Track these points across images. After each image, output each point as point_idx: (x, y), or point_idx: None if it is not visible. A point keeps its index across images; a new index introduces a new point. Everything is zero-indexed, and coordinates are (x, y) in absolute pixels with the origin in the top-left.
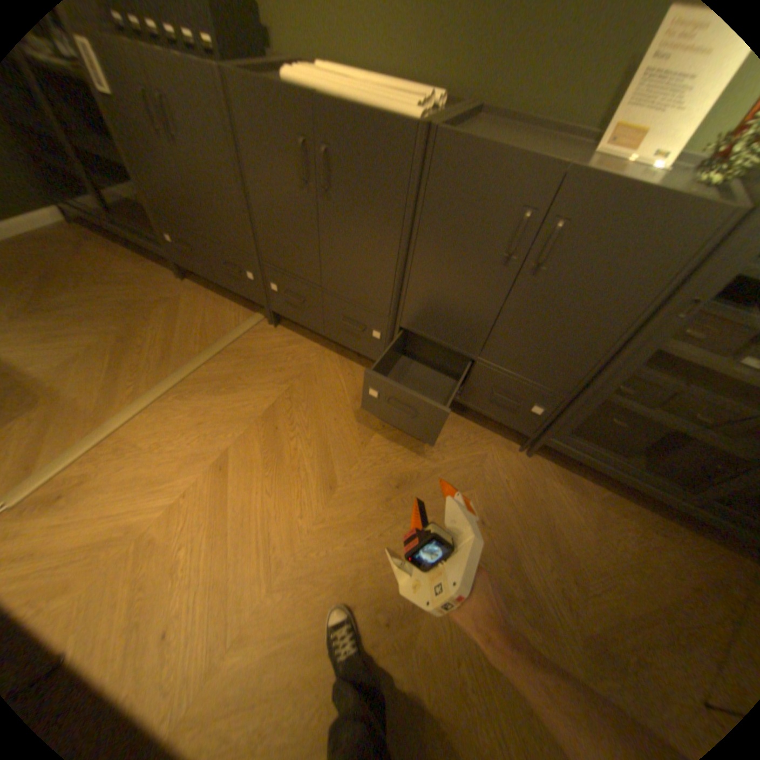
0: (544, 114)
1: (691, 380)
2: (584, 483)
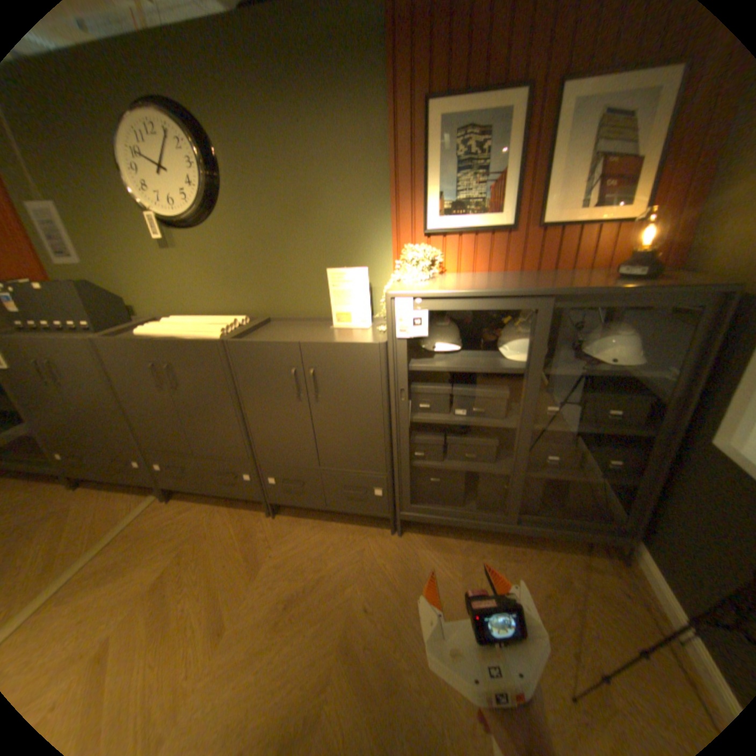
0: (306, 315)
1: (448, 435)
2: (447, 543)
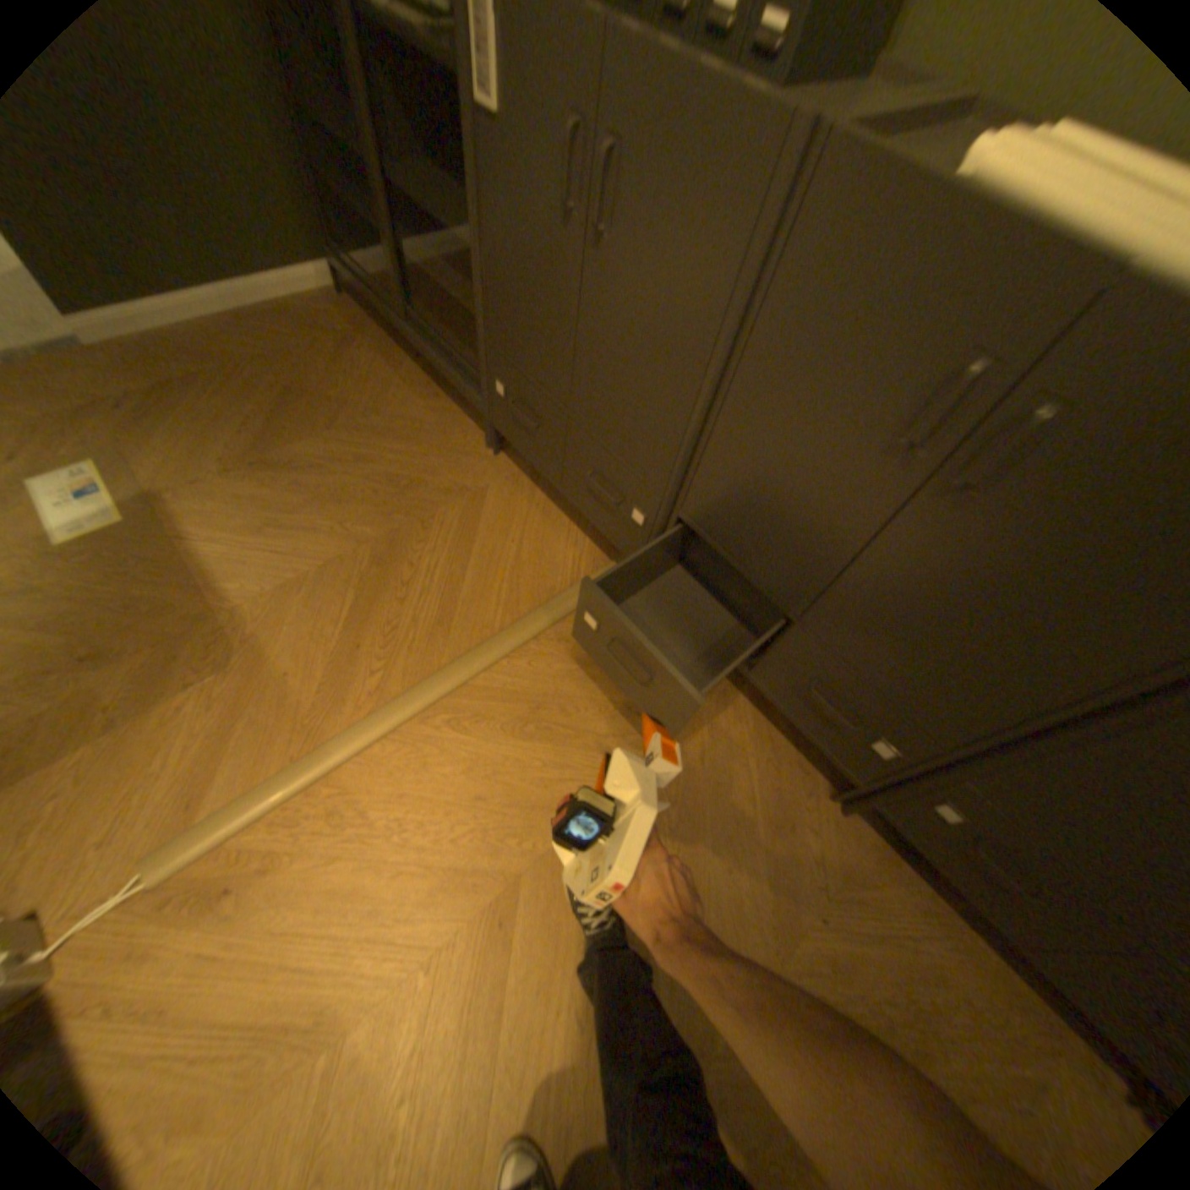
0: None
1: None
2: None
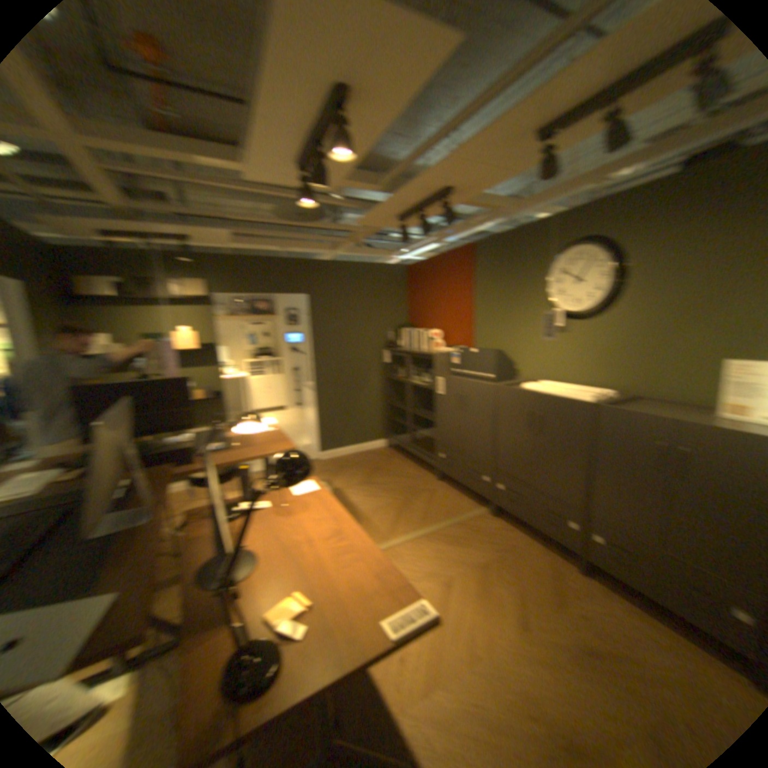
0: (684, 400)
1: None
2: None
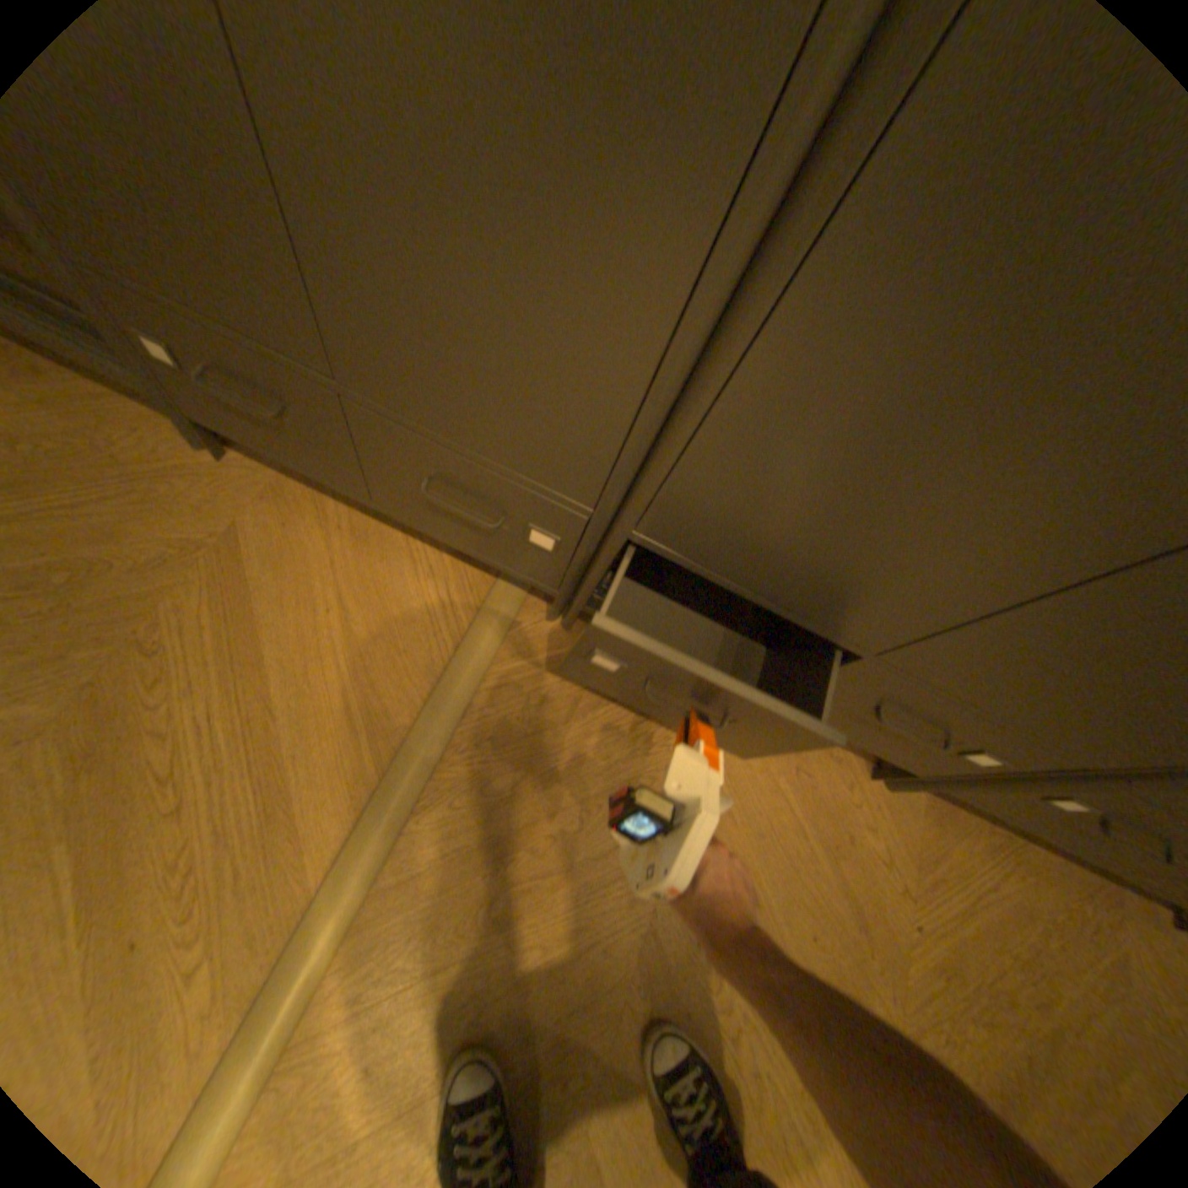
0: None
1: None
2: None
